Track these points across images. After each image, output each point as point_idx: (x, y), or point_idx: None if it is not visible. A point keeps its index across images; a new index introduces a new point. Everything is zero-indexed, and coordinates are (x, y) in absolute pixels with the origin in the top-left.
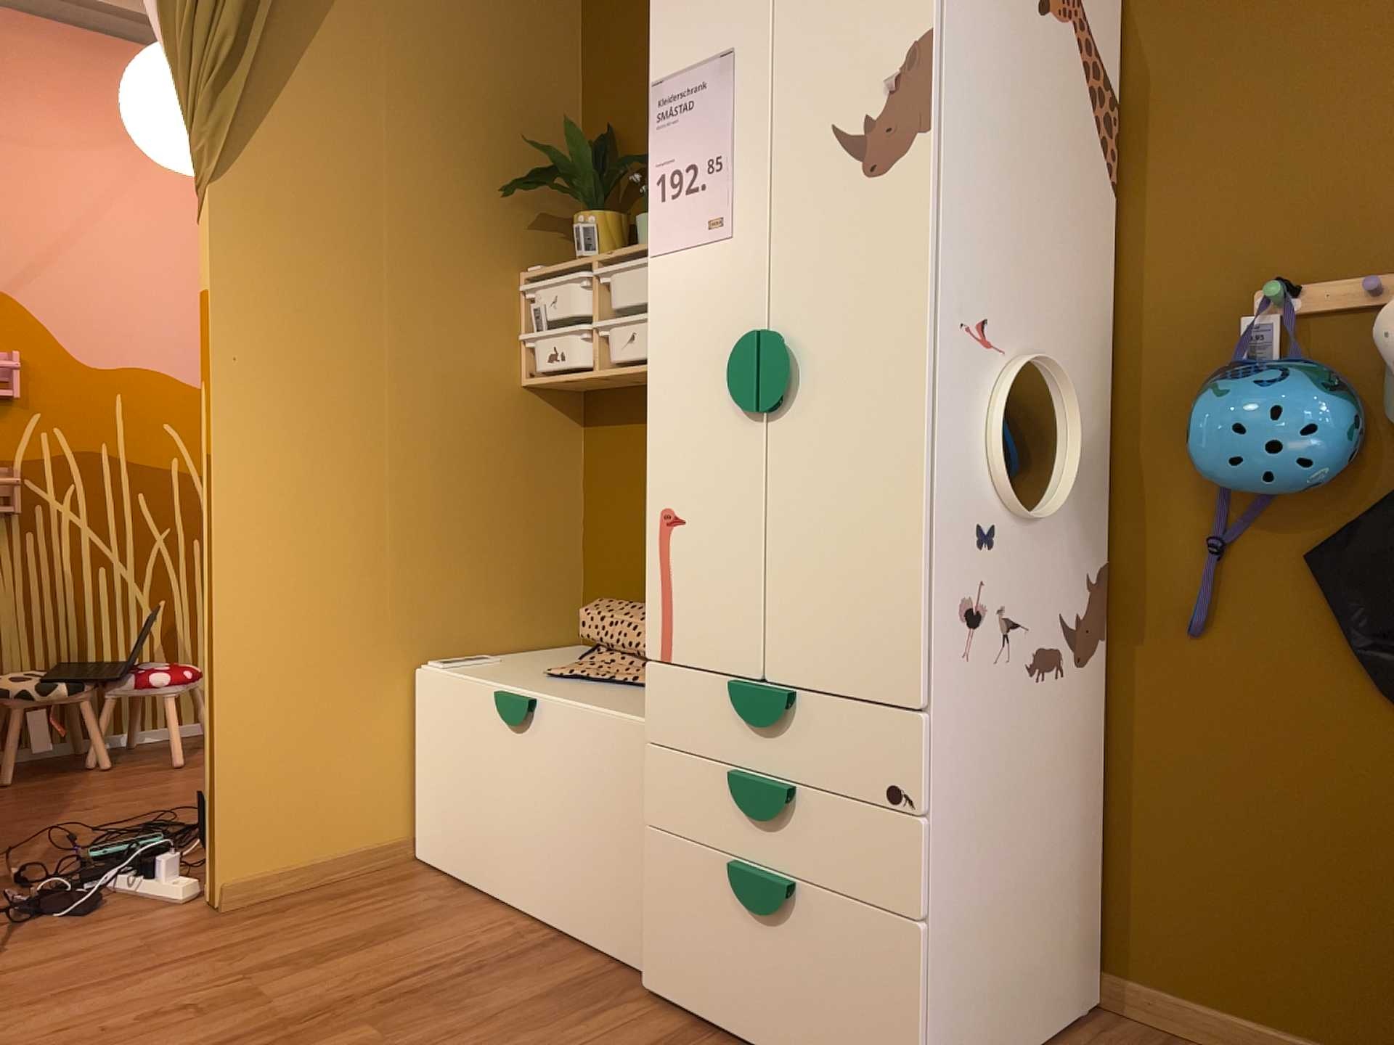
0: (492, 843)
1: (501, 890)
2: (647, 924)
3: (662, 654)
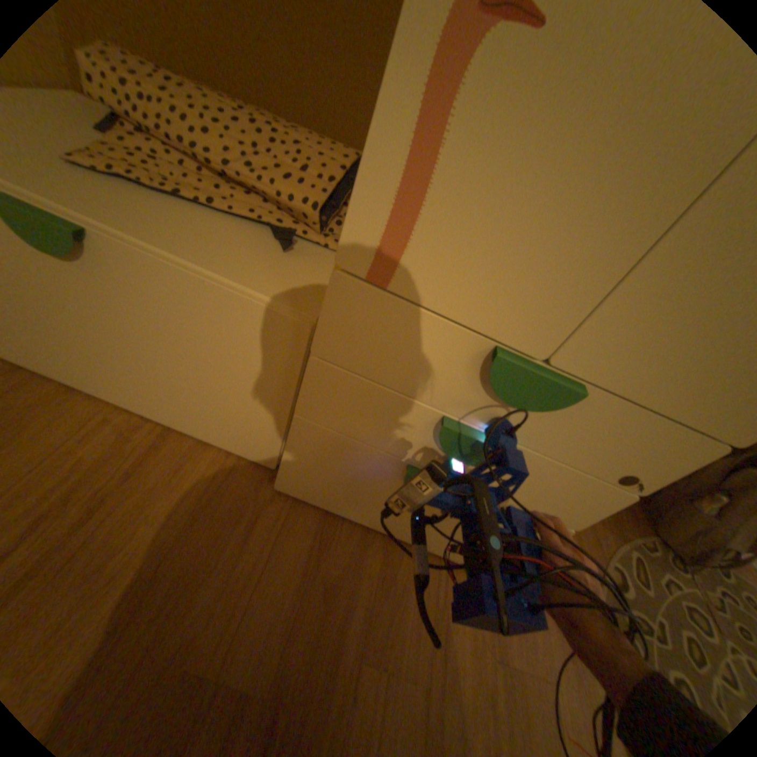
0: (57, 349)
1: (84, 384)
2: (285, 459)
3: (373, 267)
